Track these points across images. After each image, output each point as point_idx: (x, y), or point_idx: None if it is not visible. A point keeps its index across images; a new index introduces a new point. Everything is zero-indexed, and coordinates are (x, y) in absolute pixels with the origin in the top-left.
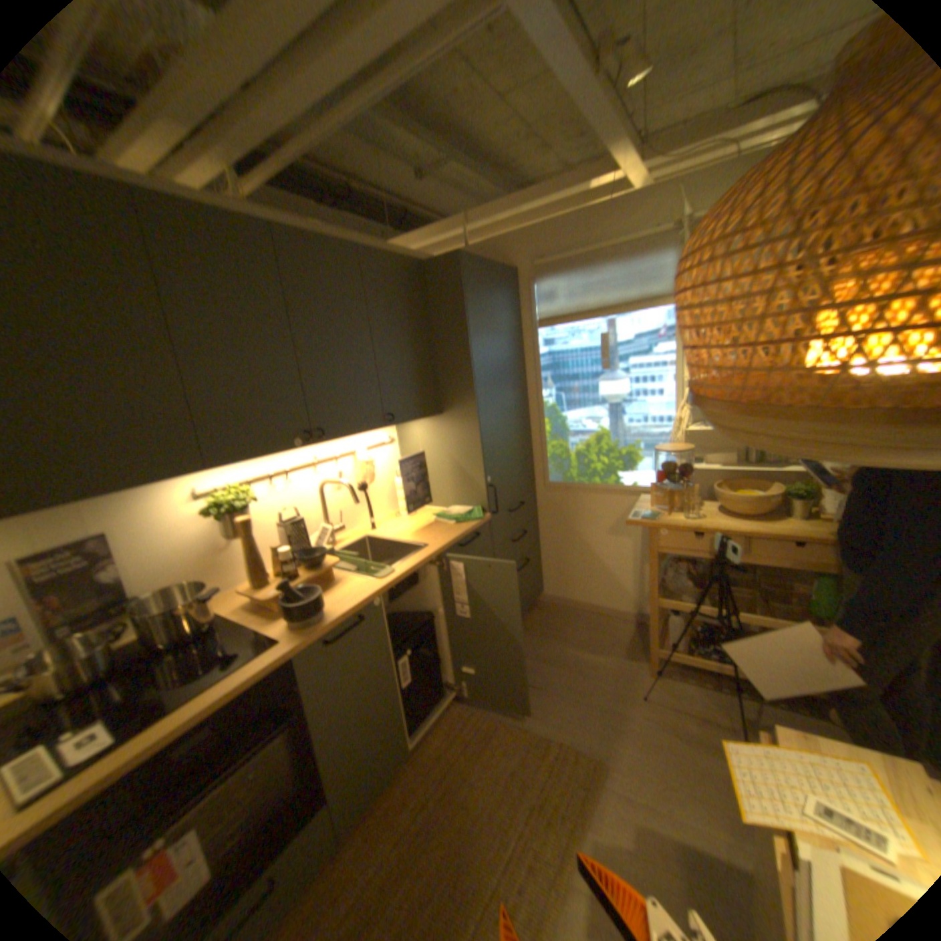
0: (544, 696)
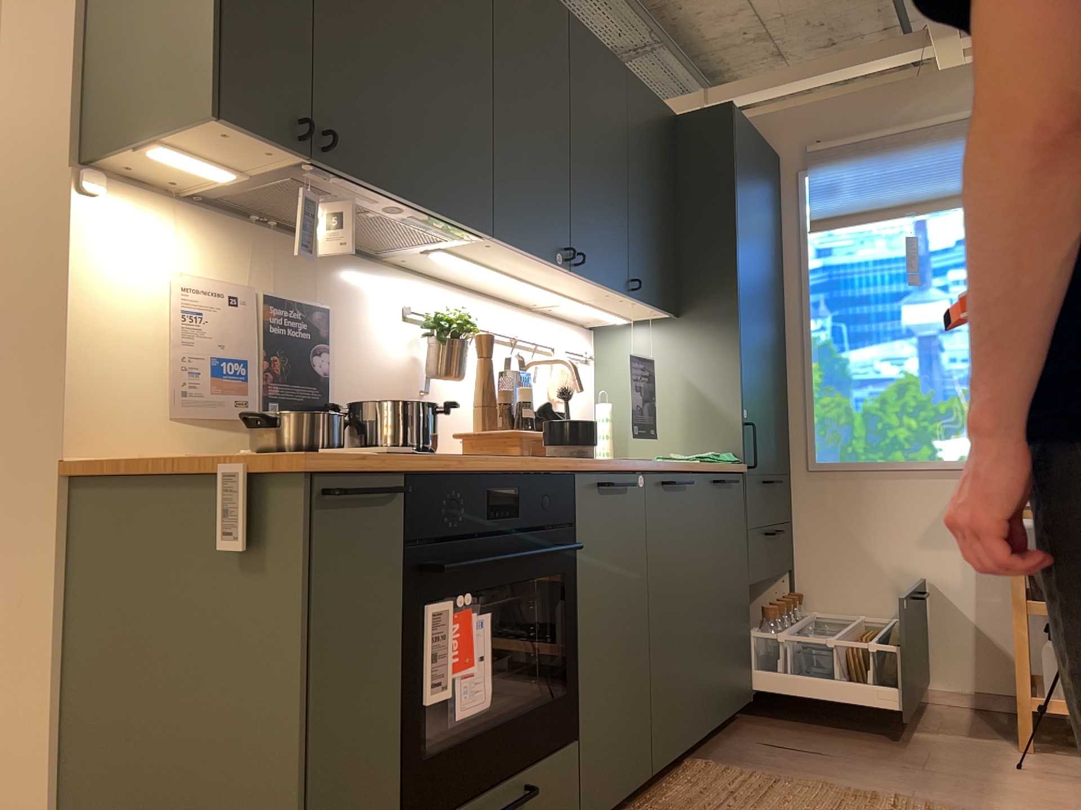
0: (843, 759)
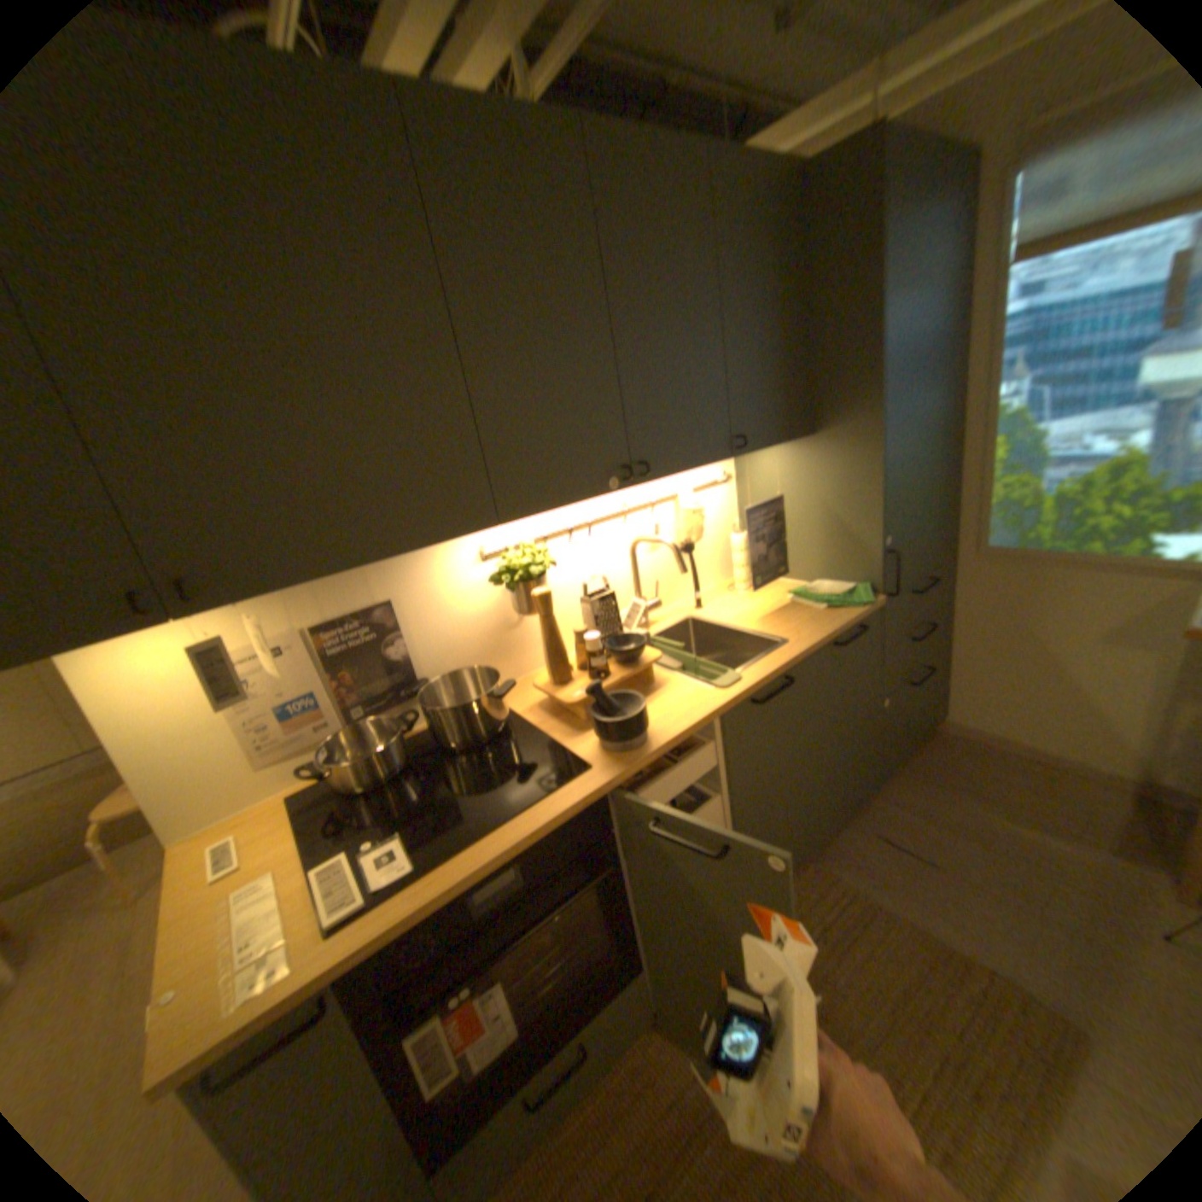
0: (954, 883)
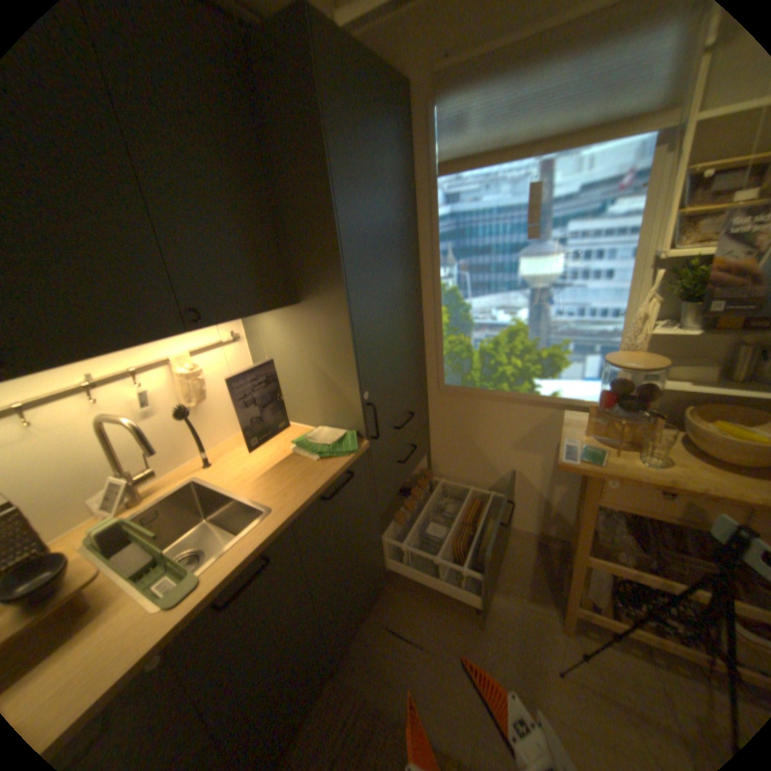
0: (435, 661)
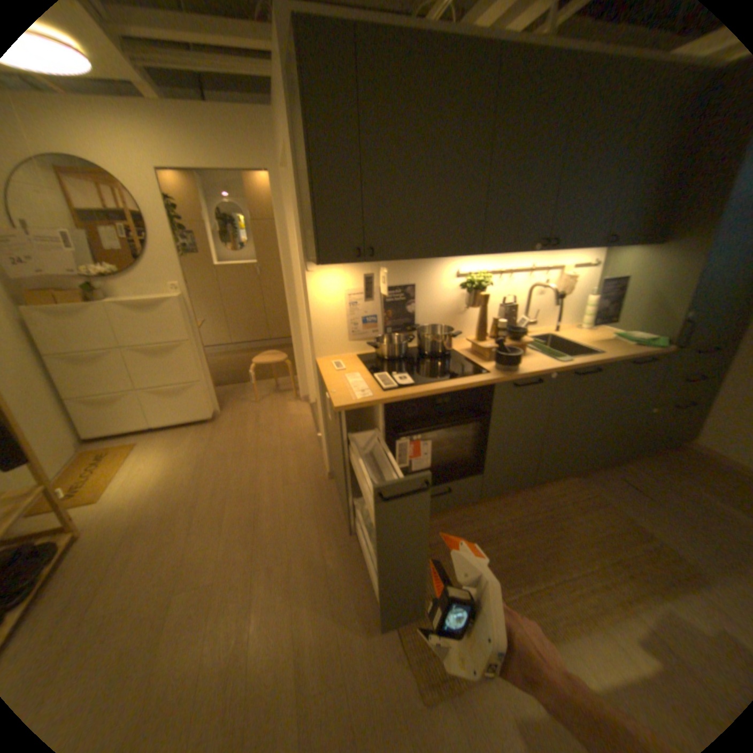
0: (661, 509)
